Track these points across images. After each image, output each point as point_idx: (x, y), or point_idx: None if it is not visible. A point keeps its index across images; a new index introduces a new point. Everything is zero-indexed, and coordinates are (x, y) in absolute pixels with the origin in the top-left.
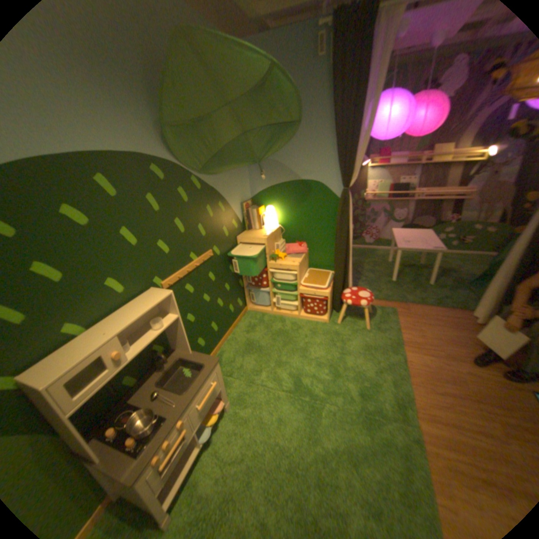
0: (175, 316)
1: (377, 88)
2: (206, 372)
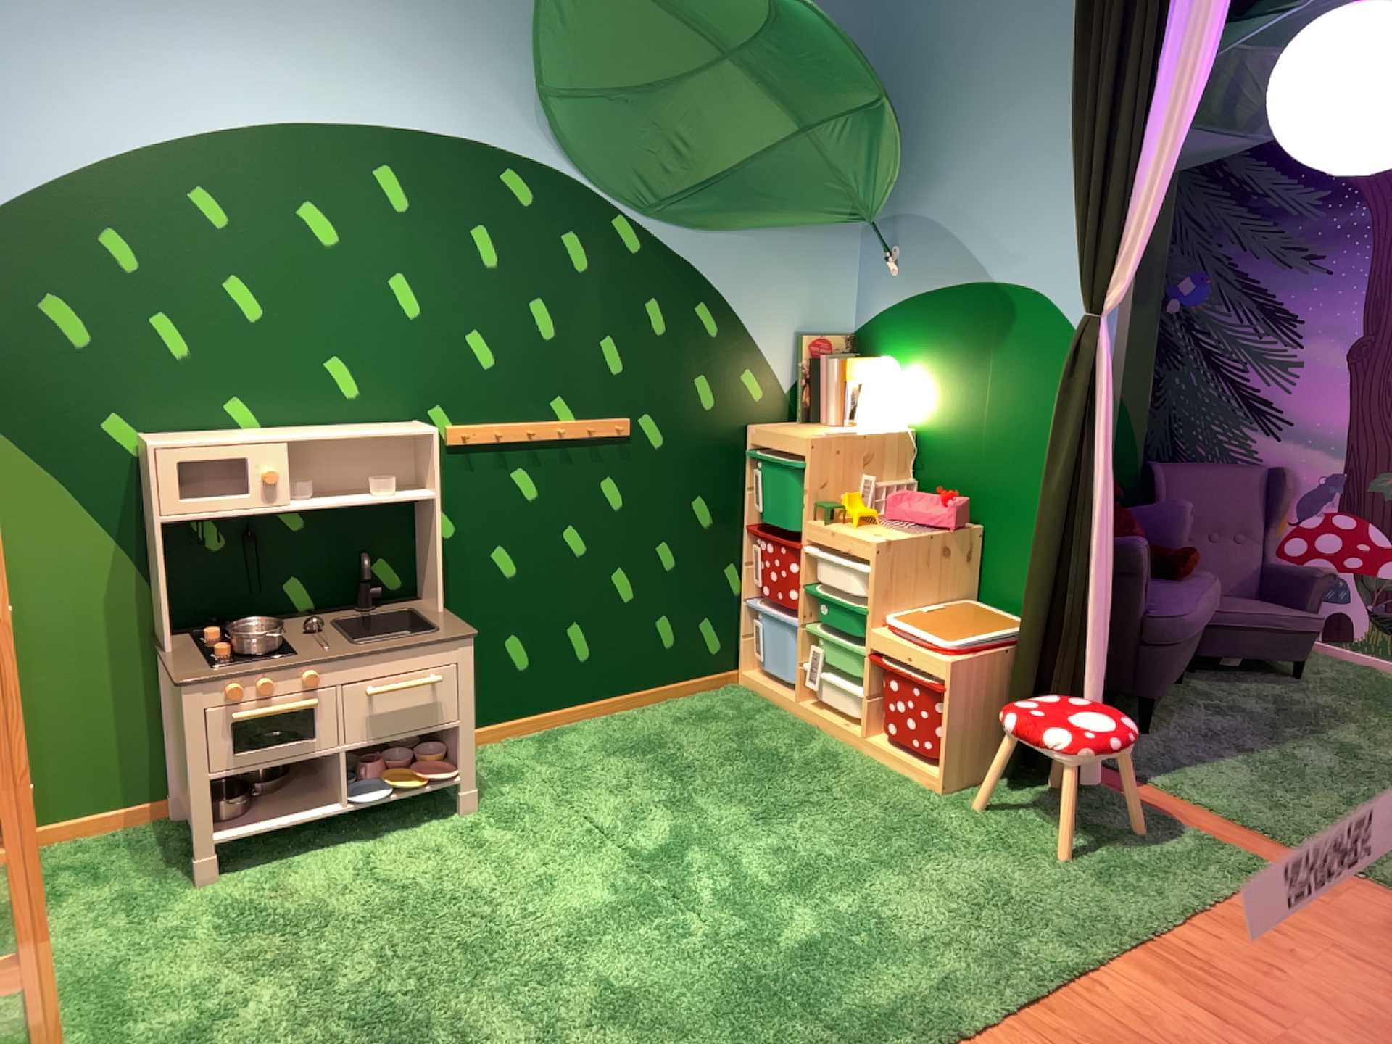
0: (429, 493)
1: (1200, 0)
2: (428, 639)
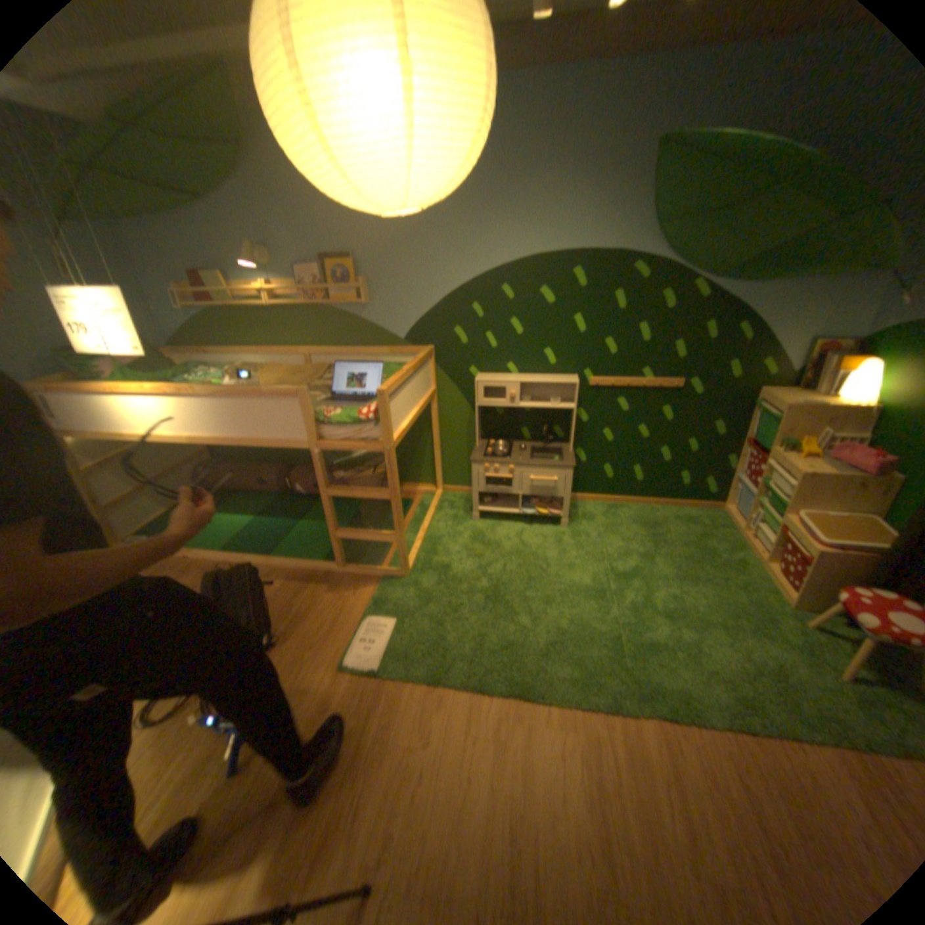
0: (571, 407)
1: None
2: (555, 465)
